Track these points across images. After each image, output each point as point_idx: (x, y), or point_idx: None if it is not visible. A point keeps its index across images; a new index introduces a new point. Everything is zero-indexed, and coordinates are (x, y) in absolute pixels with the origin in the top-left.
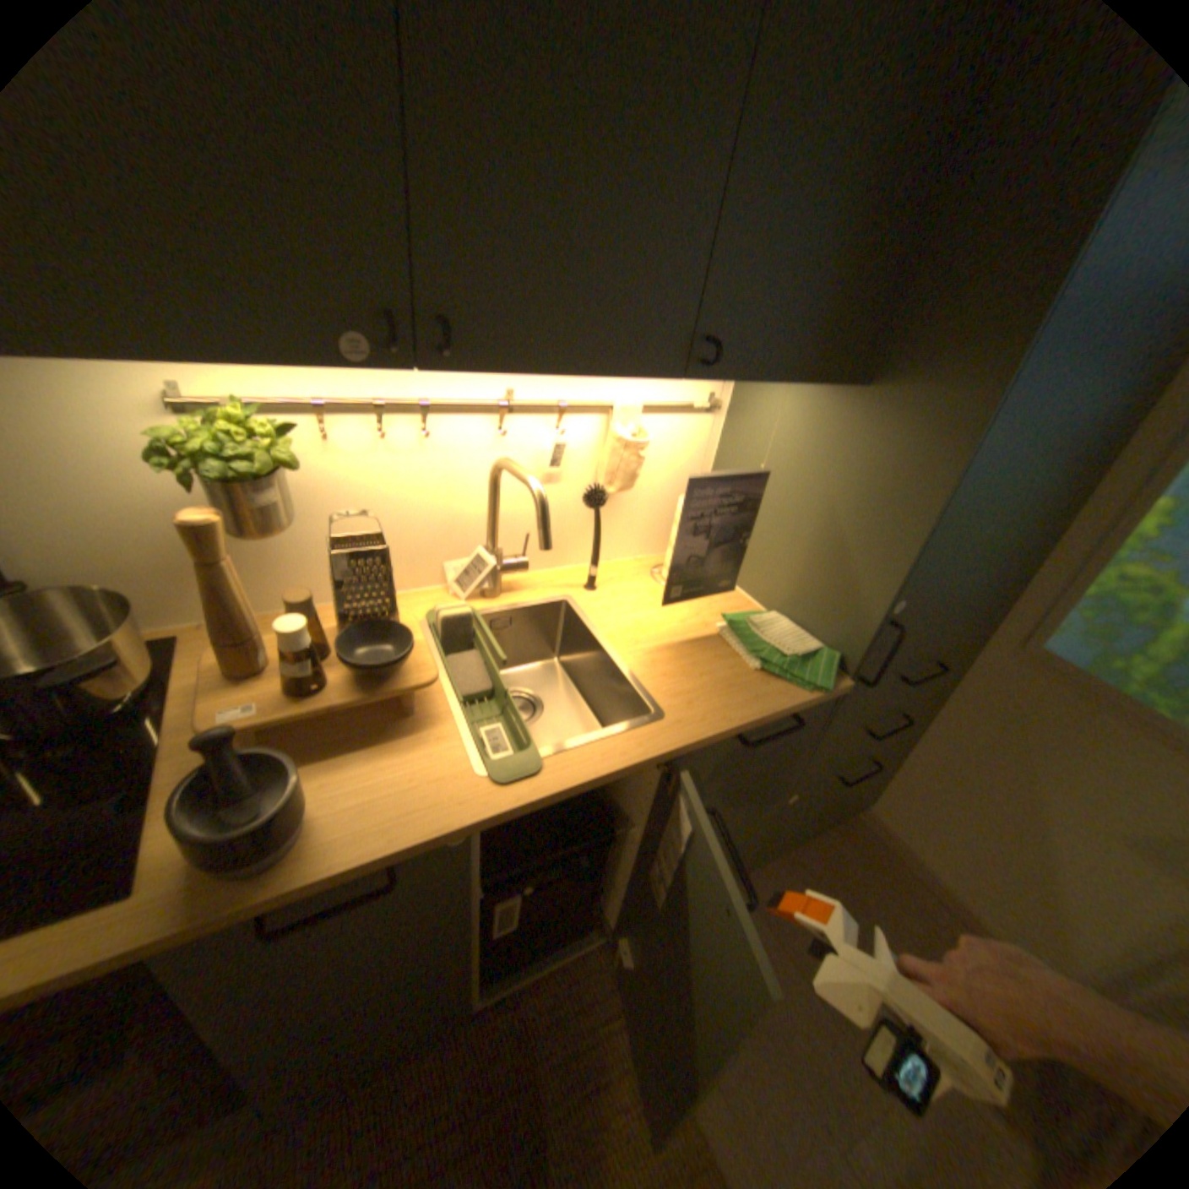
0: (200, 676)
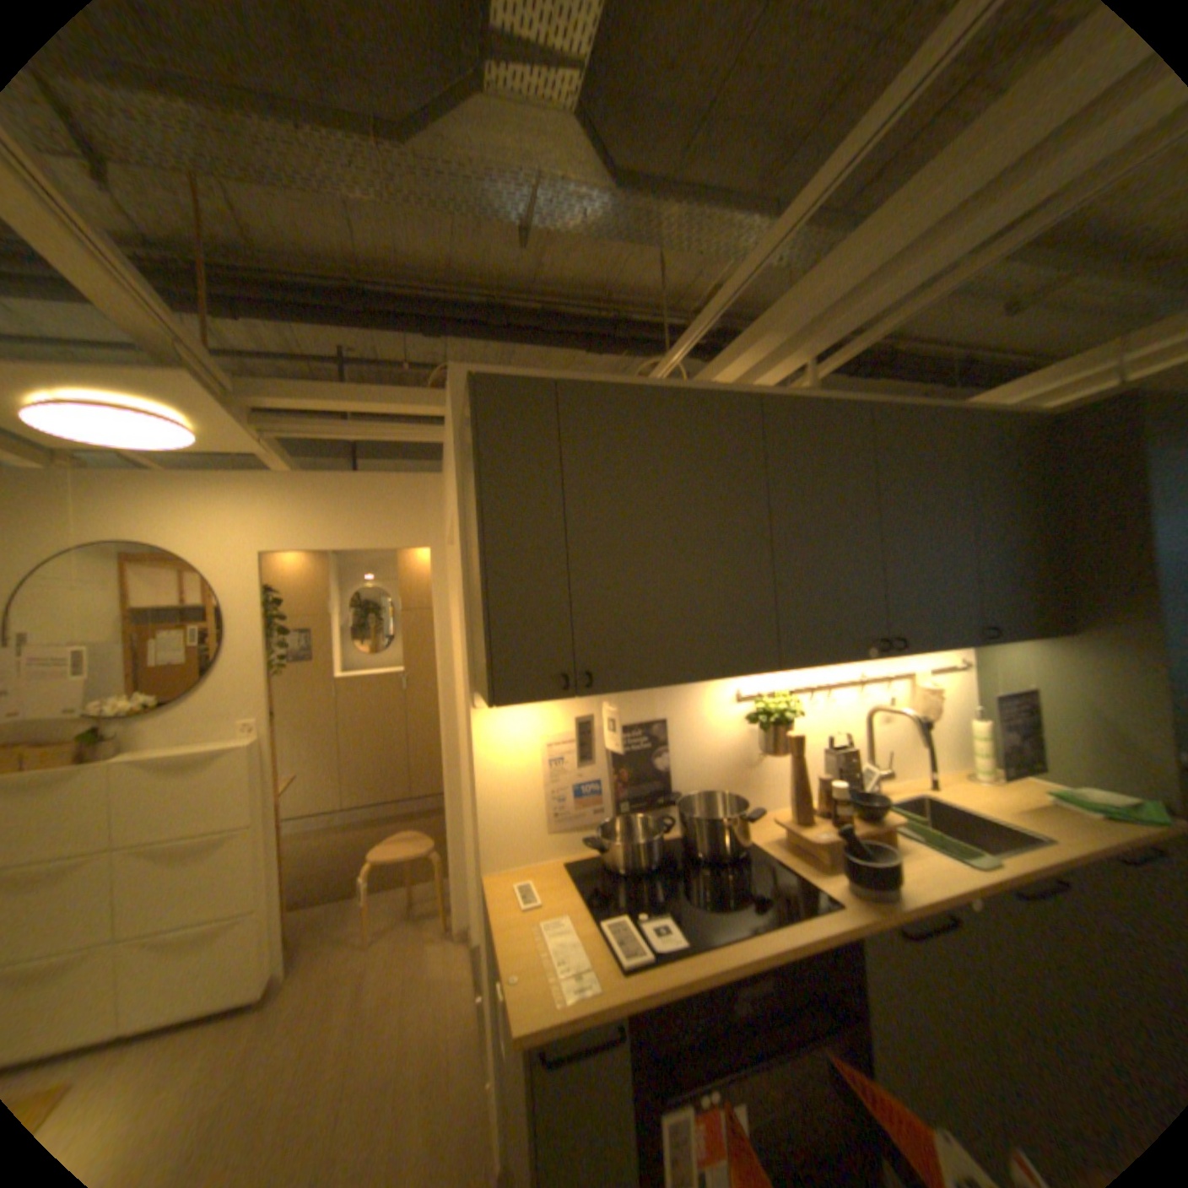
0: (784, 827)
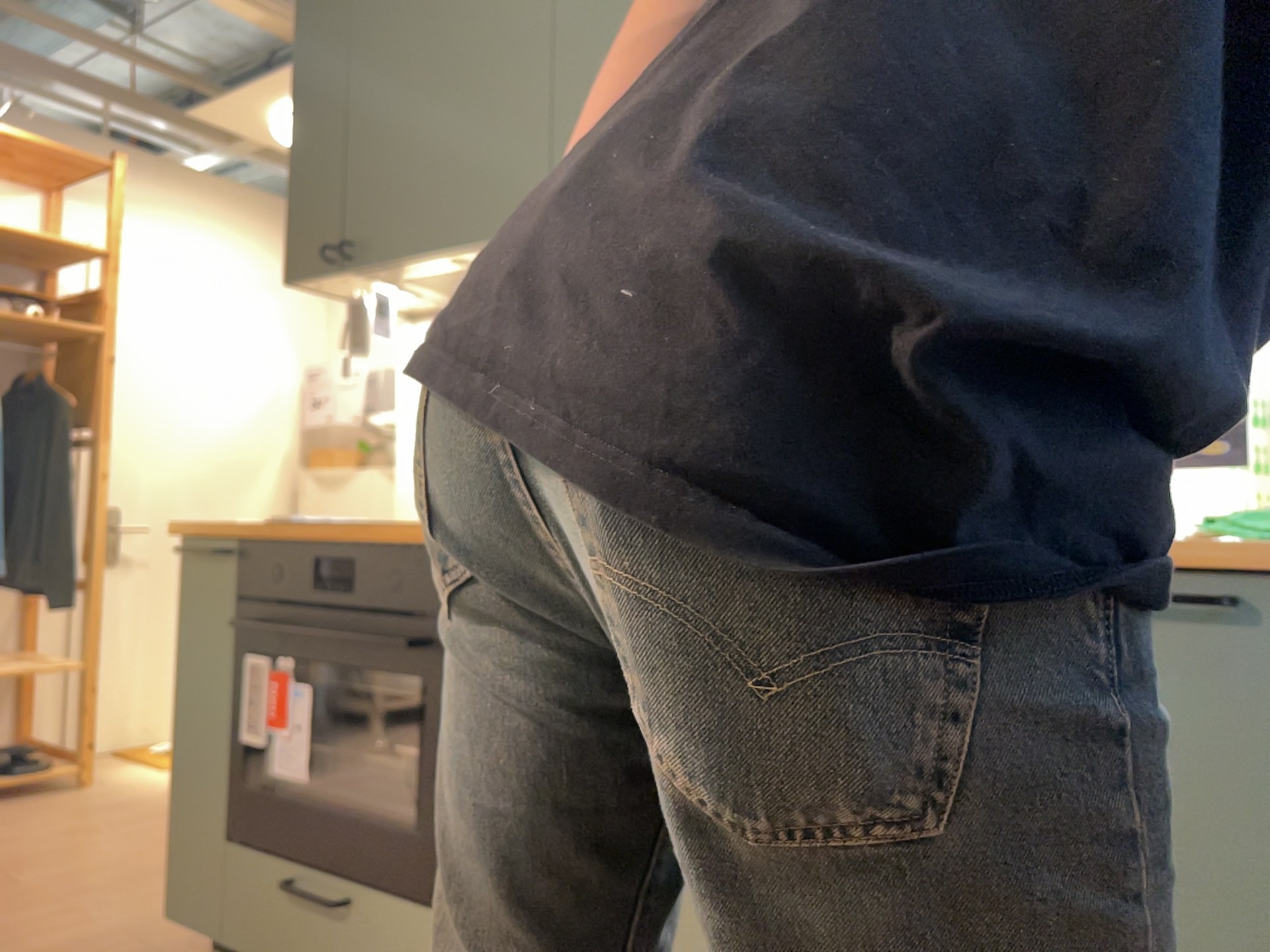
0: None
